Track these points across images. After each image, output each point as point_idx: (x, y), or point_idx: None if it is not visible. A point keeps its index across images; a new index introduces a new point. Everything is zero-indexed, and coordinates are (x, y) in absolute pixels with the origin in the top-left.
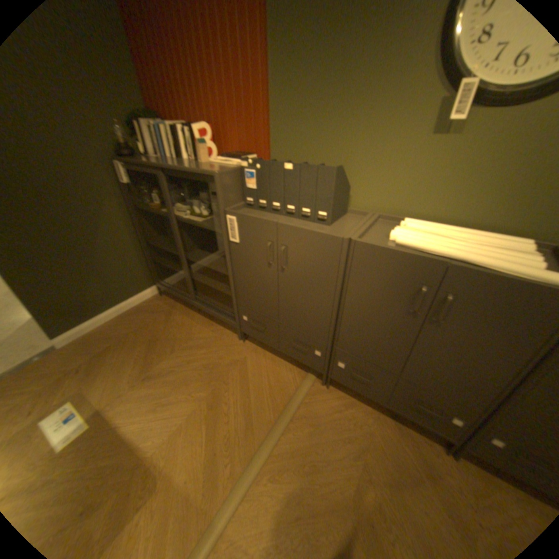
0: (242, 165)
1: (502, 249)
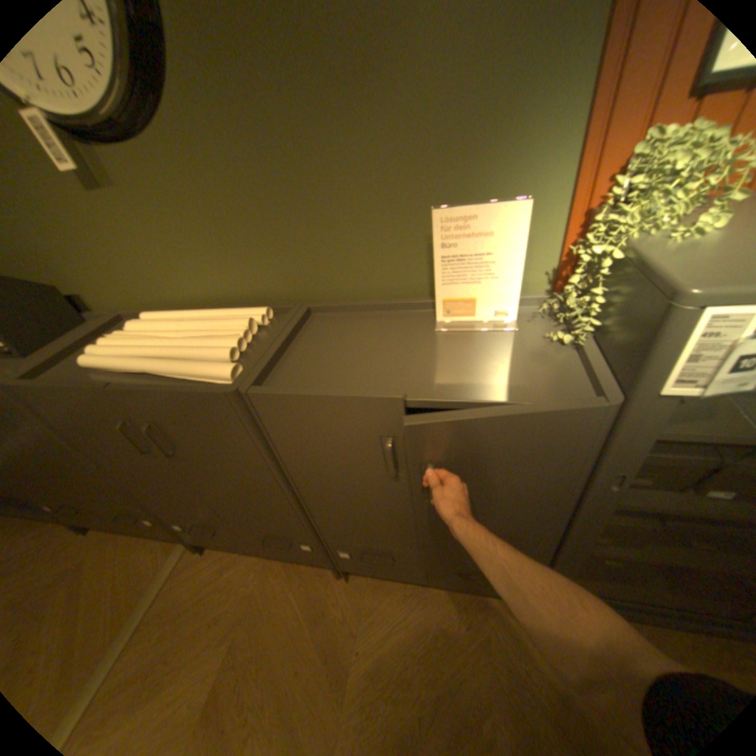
0: None
1: (203, 339)
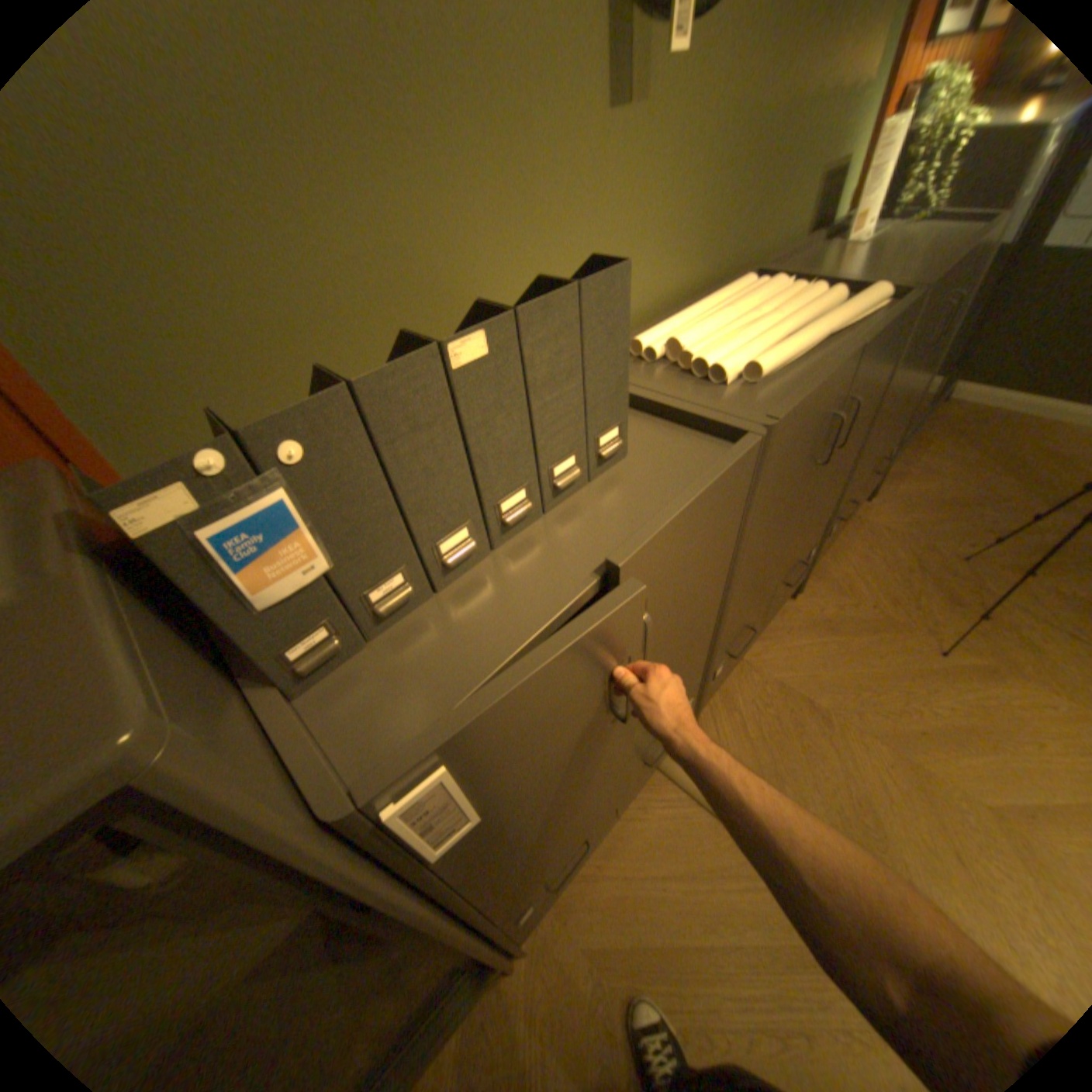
0: (140, 524)
1: (798, 296)
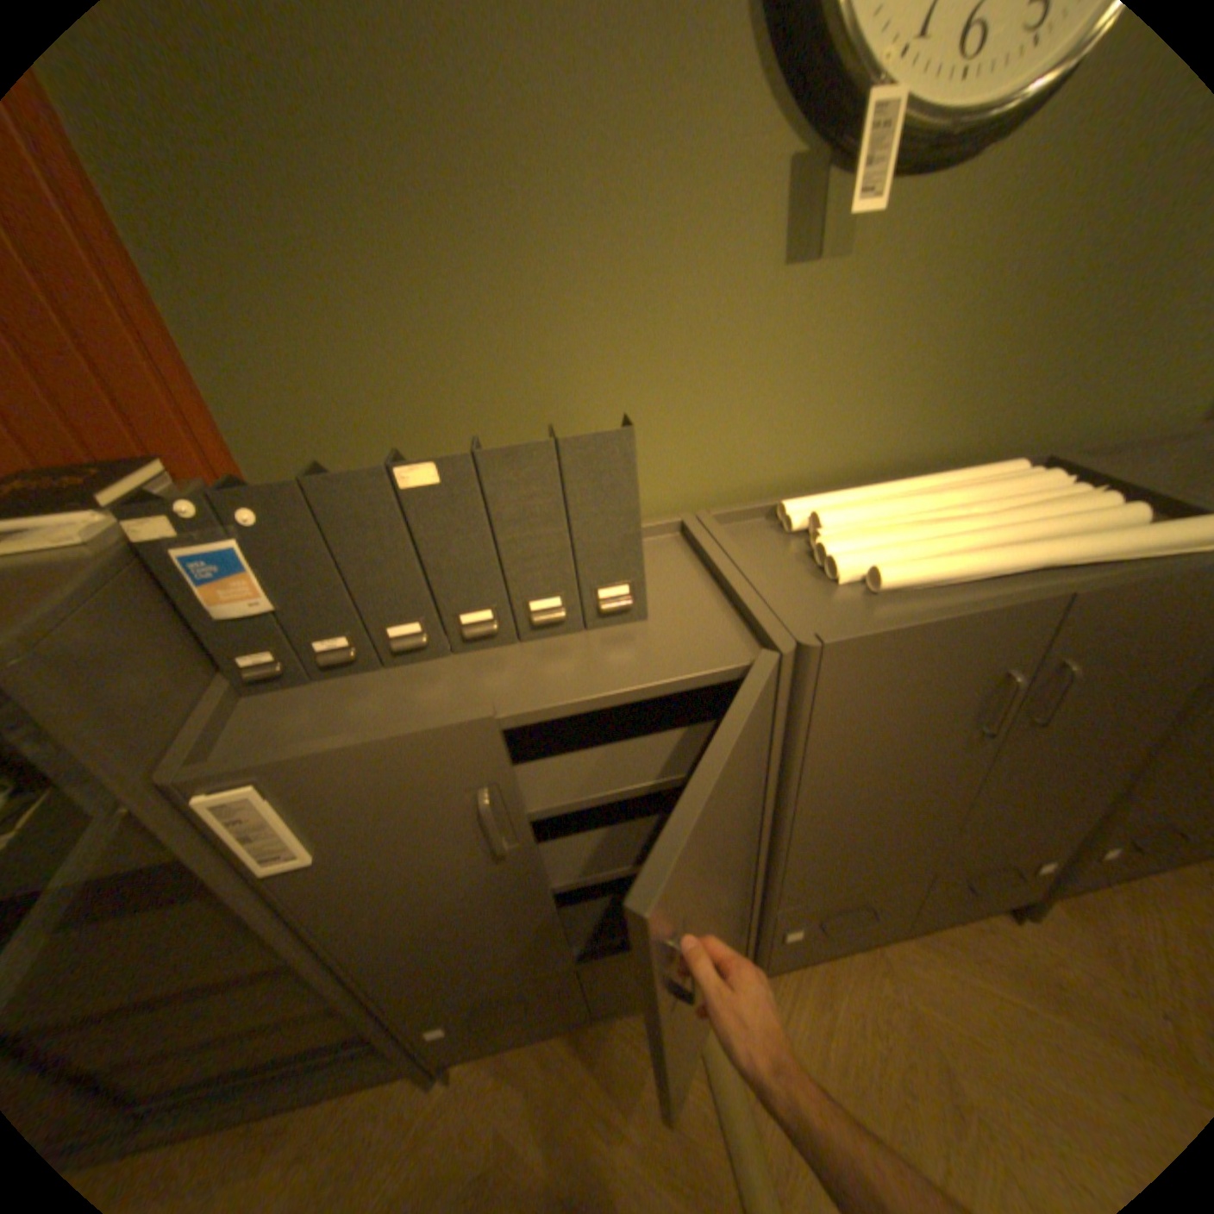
0: (138, 535)
1: (1051, 503)
